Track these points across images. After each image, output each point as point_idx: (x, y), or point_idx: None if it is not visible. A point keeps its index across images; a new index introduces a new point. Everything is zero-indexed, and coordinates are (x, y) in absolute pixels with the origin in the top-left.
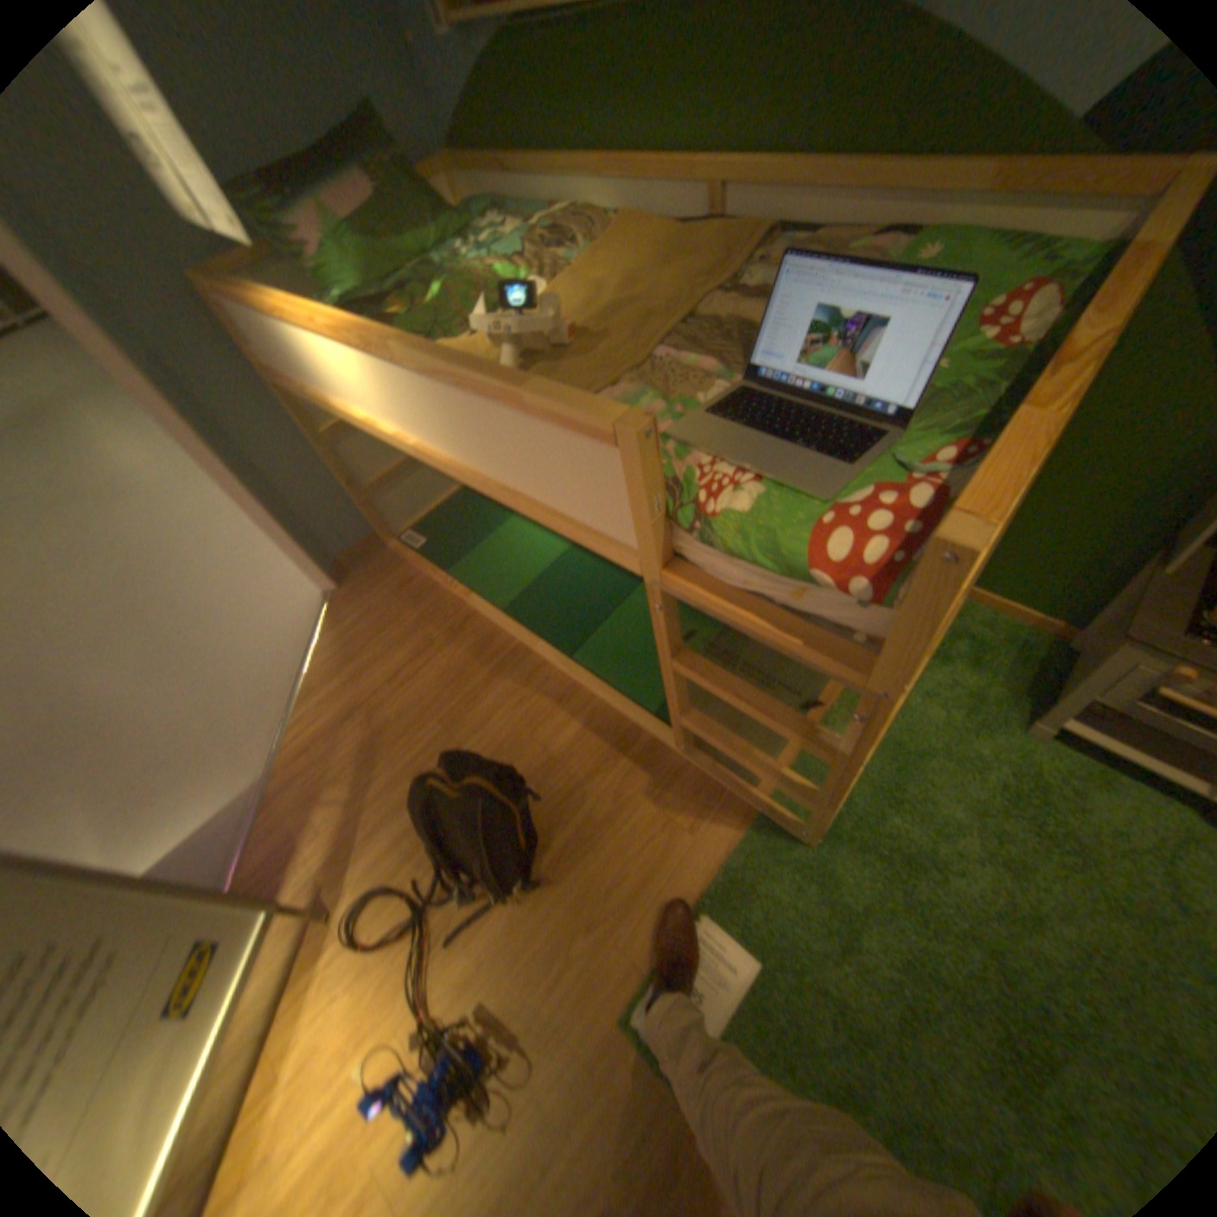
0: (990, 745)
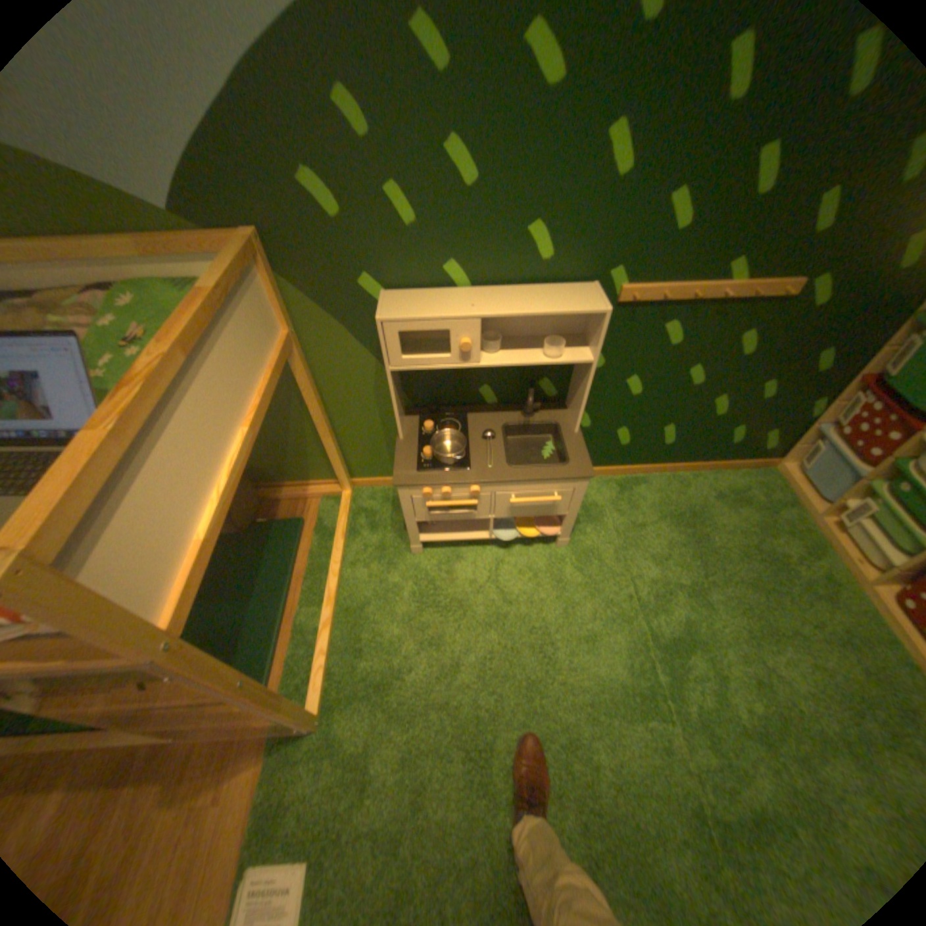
0: (396, 573)
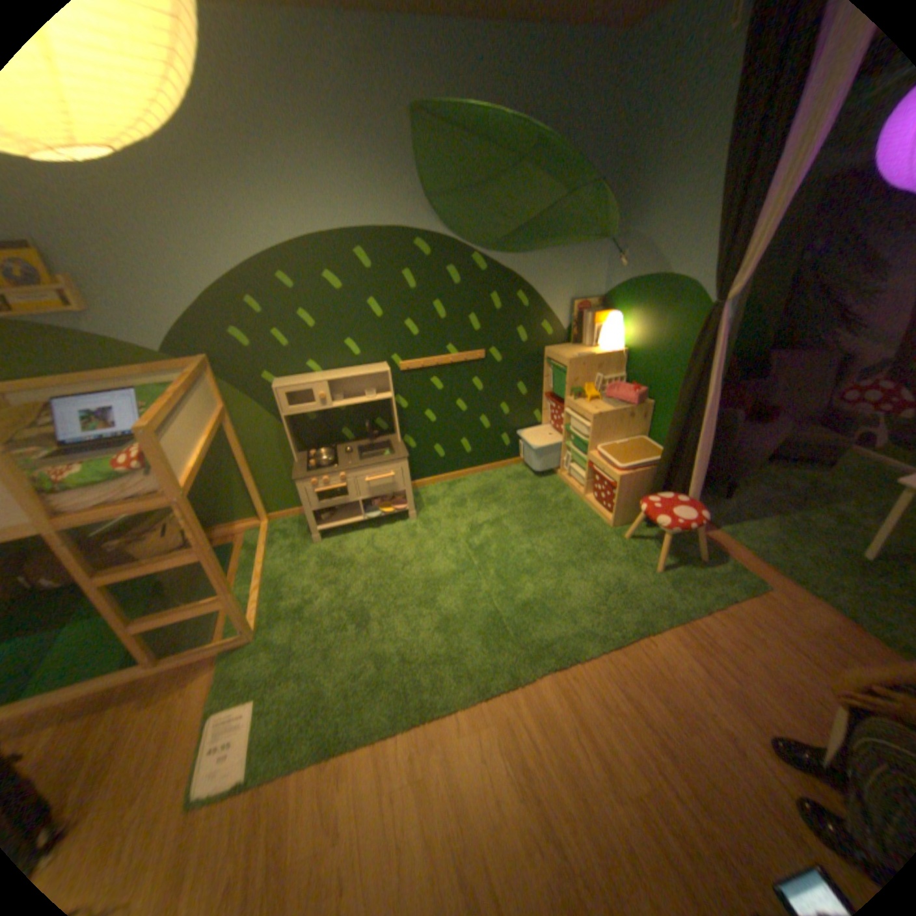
0: (304, 556)
